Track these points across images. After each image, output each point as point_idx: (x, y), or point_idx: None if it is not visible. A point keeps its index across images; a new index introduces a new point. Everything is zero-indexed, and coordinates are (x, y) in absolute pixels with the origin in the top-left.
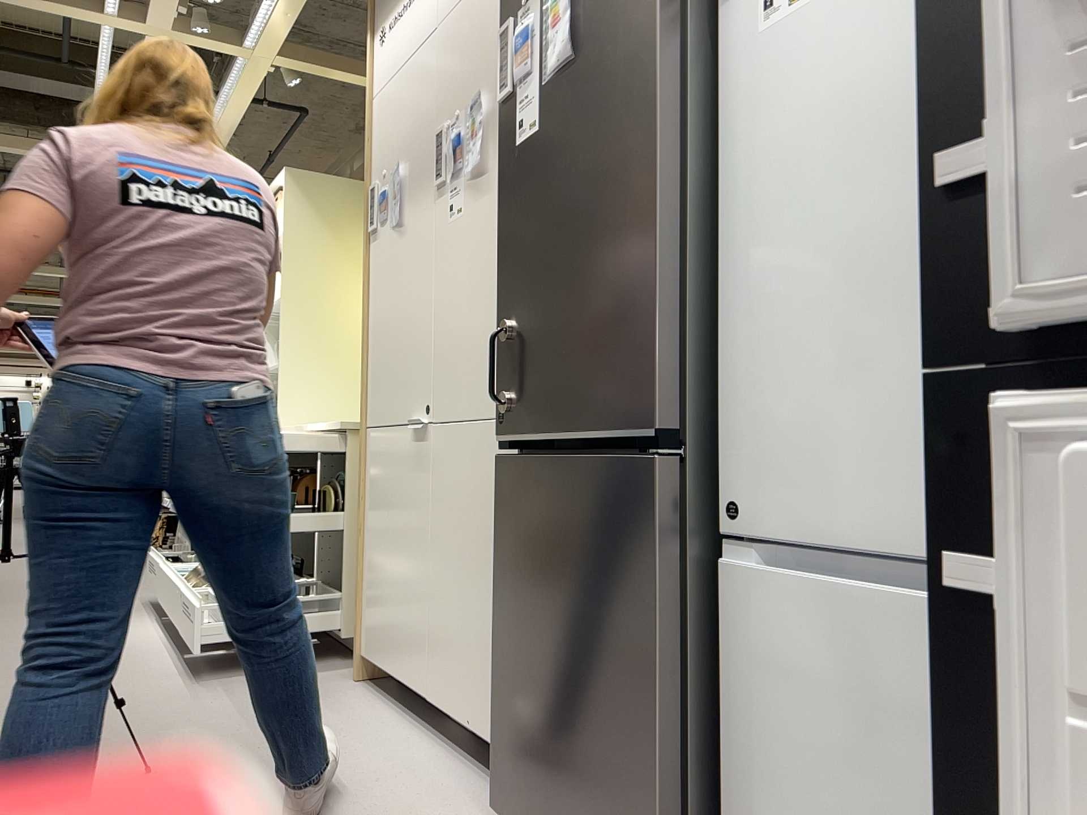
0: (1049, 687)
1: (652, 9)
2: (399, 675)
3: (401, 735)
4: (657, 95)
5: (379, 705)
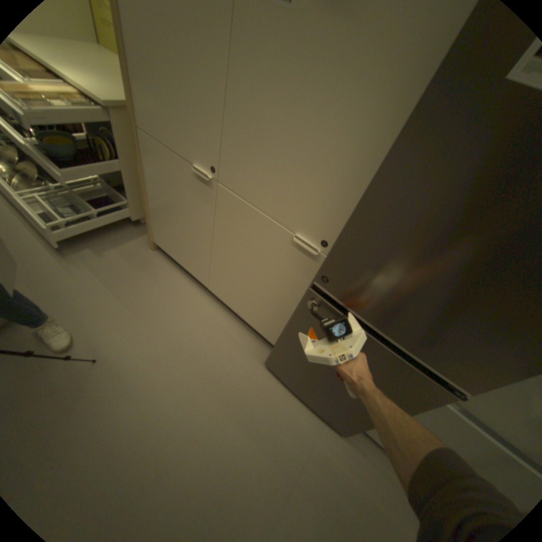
0: None
1: None
2: (187, 267)
3: (198, 298)
4: None
5: (175, 272)
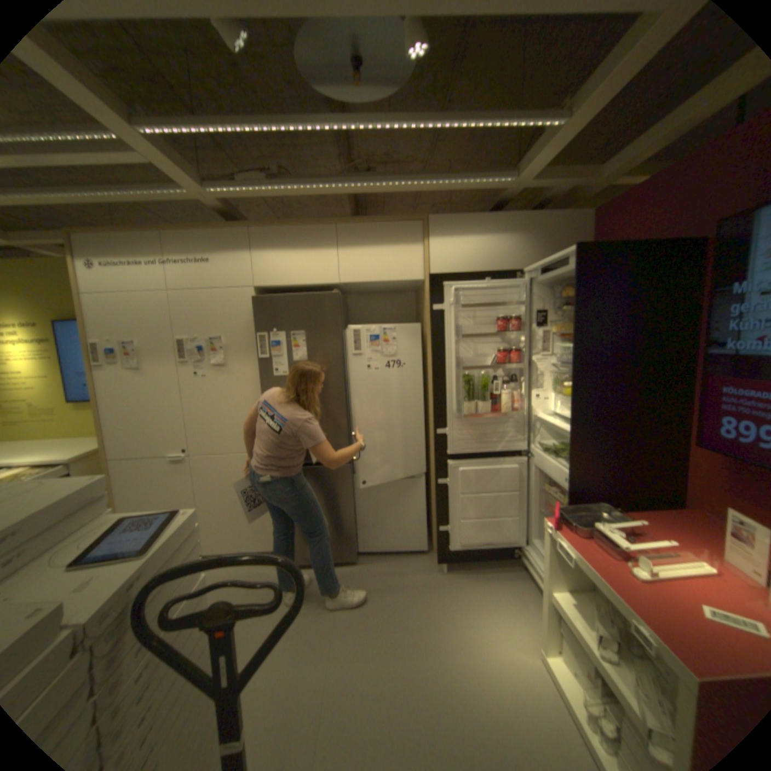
0: (450, 491)
1: (340, 361)
2: None
3: None
4: (343, 382)
5: None
